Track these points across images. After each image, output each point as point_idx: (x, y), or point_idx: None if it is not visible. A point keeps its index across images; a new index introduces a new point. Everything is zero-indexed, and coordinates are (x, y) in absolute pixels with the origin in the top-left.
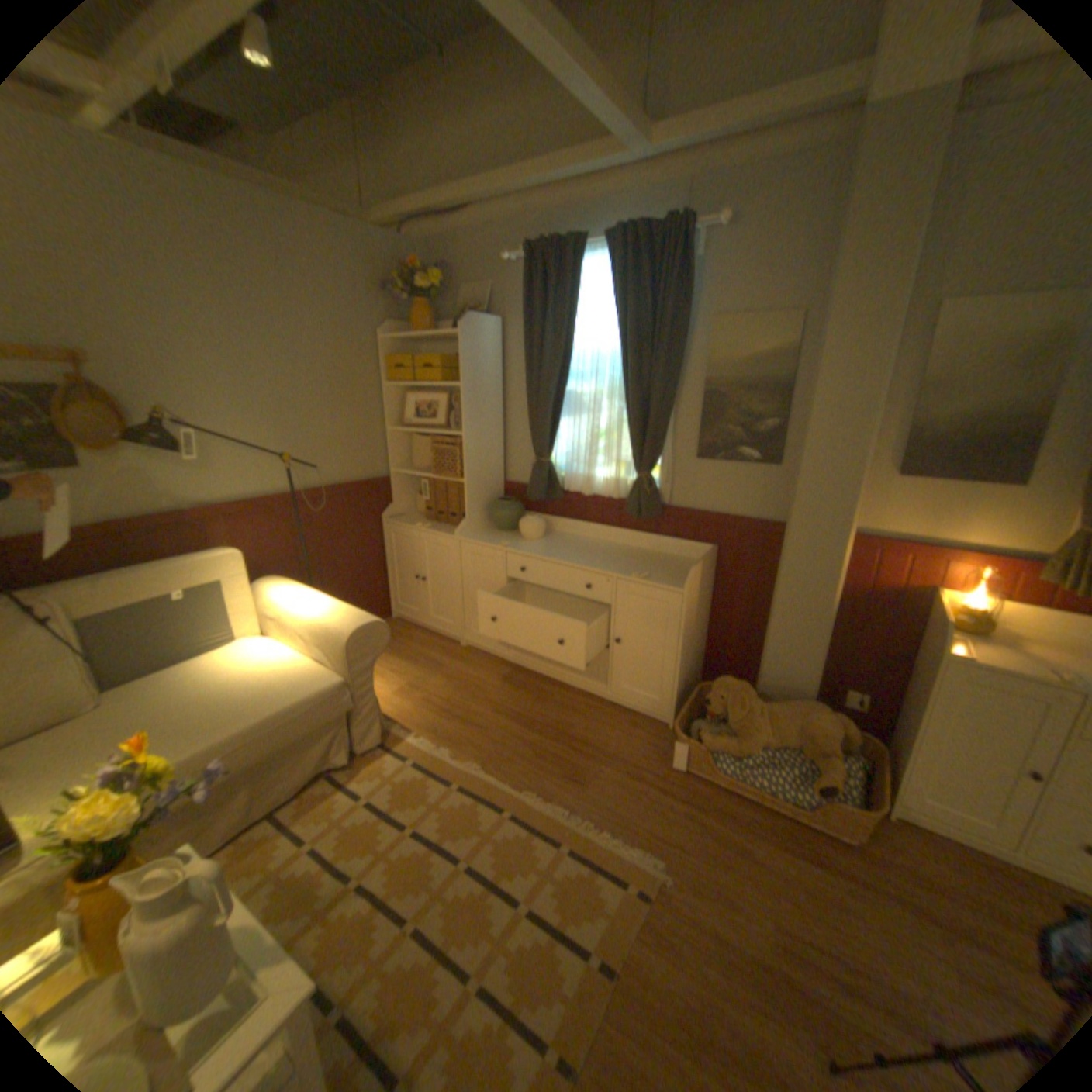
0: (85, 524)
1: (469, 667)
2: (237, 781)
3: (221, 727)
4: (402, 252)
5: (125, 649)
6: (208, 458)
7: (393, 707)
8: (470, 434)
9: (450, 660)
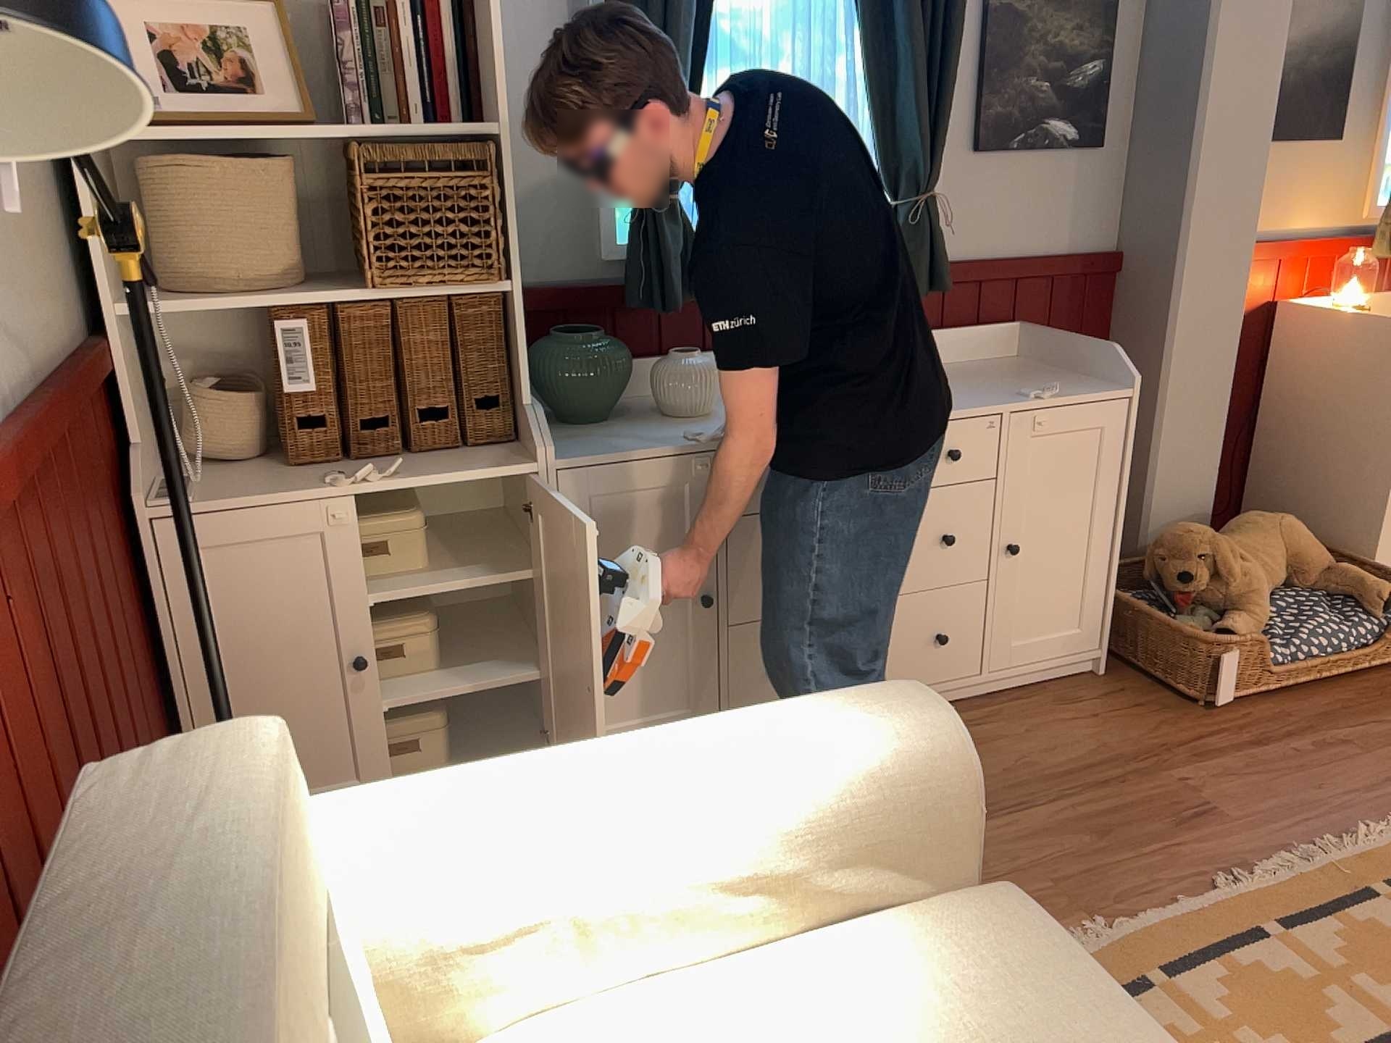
0: None
1: None
2: None
3: None
4: None
5: None
6: None
7: None
8: (504, 128)
9: None
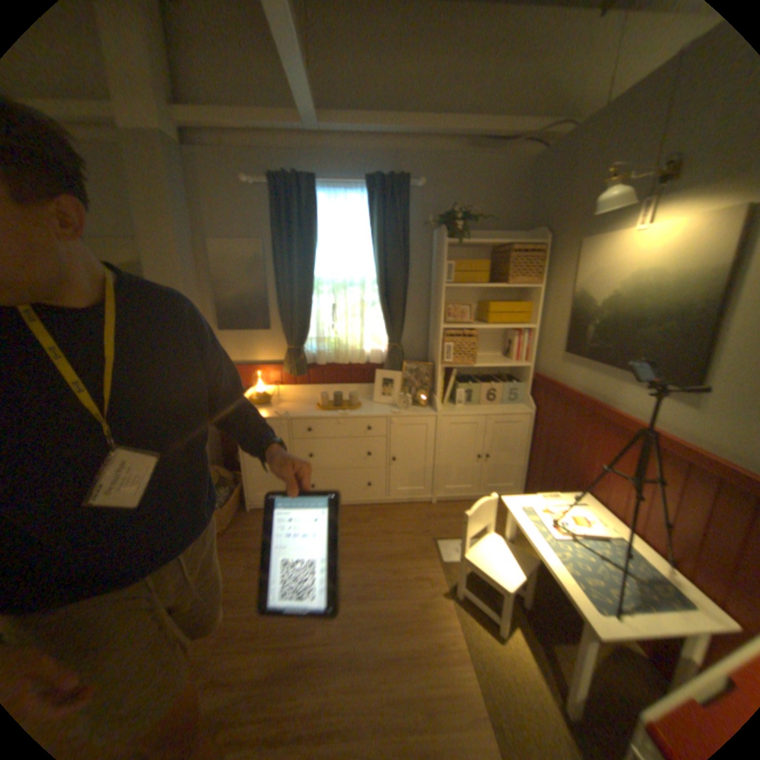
0: None
1: None
2: None
3: None
4: None
5: None
6: None
7: None
8: None
9: None
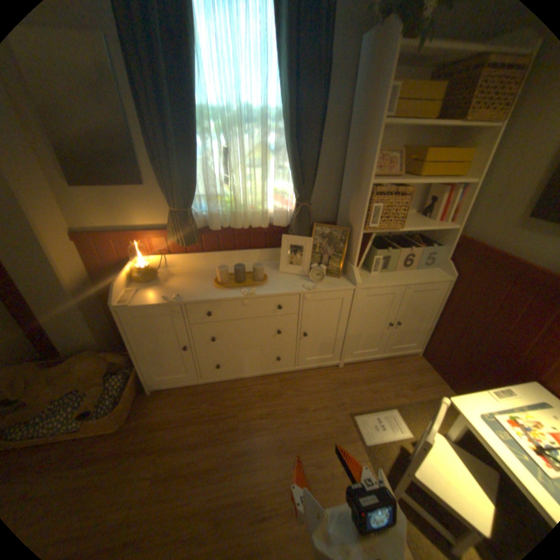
0: None
1: None
2: None
3: None
4: None
5: None
6: None
7: None
8: None
9: None
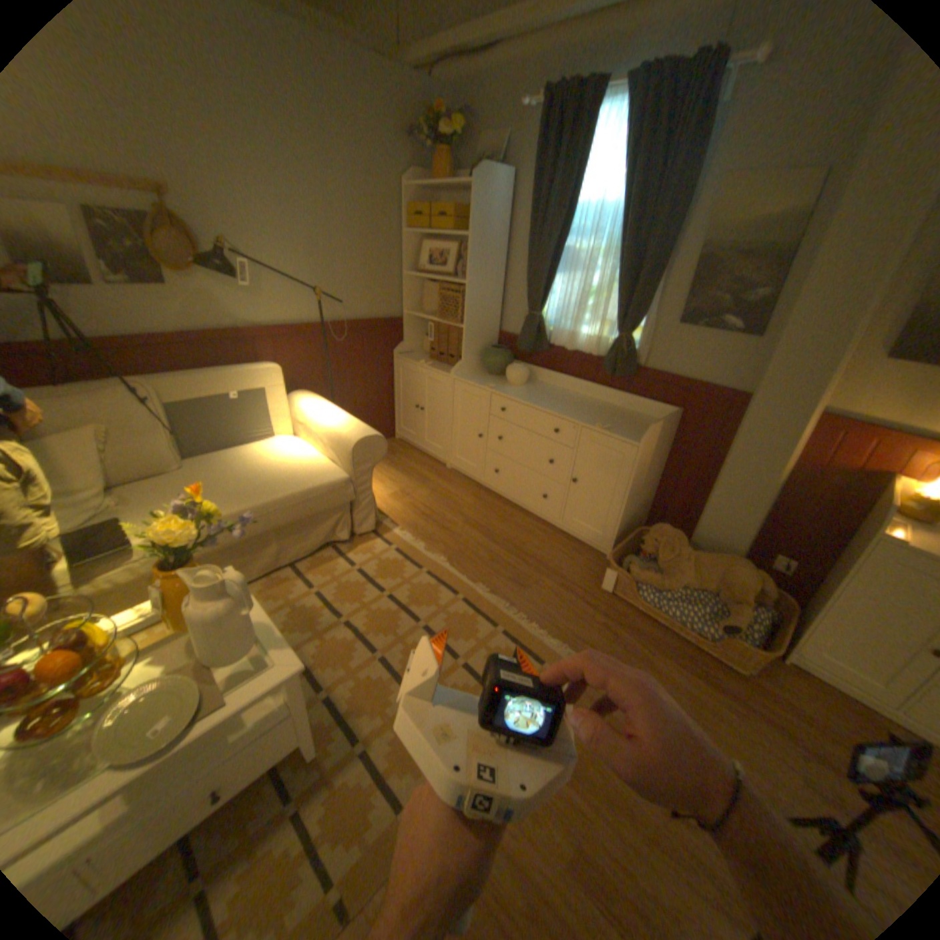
0: (171, 332)
1: (451, 486)
2: (270, 535)
3: (259, 495)
4: (431, 97)
5: (197, 430)
6: (259, 287)
7: (387, 506)
8: (473, 283)
9: (437, 478)
